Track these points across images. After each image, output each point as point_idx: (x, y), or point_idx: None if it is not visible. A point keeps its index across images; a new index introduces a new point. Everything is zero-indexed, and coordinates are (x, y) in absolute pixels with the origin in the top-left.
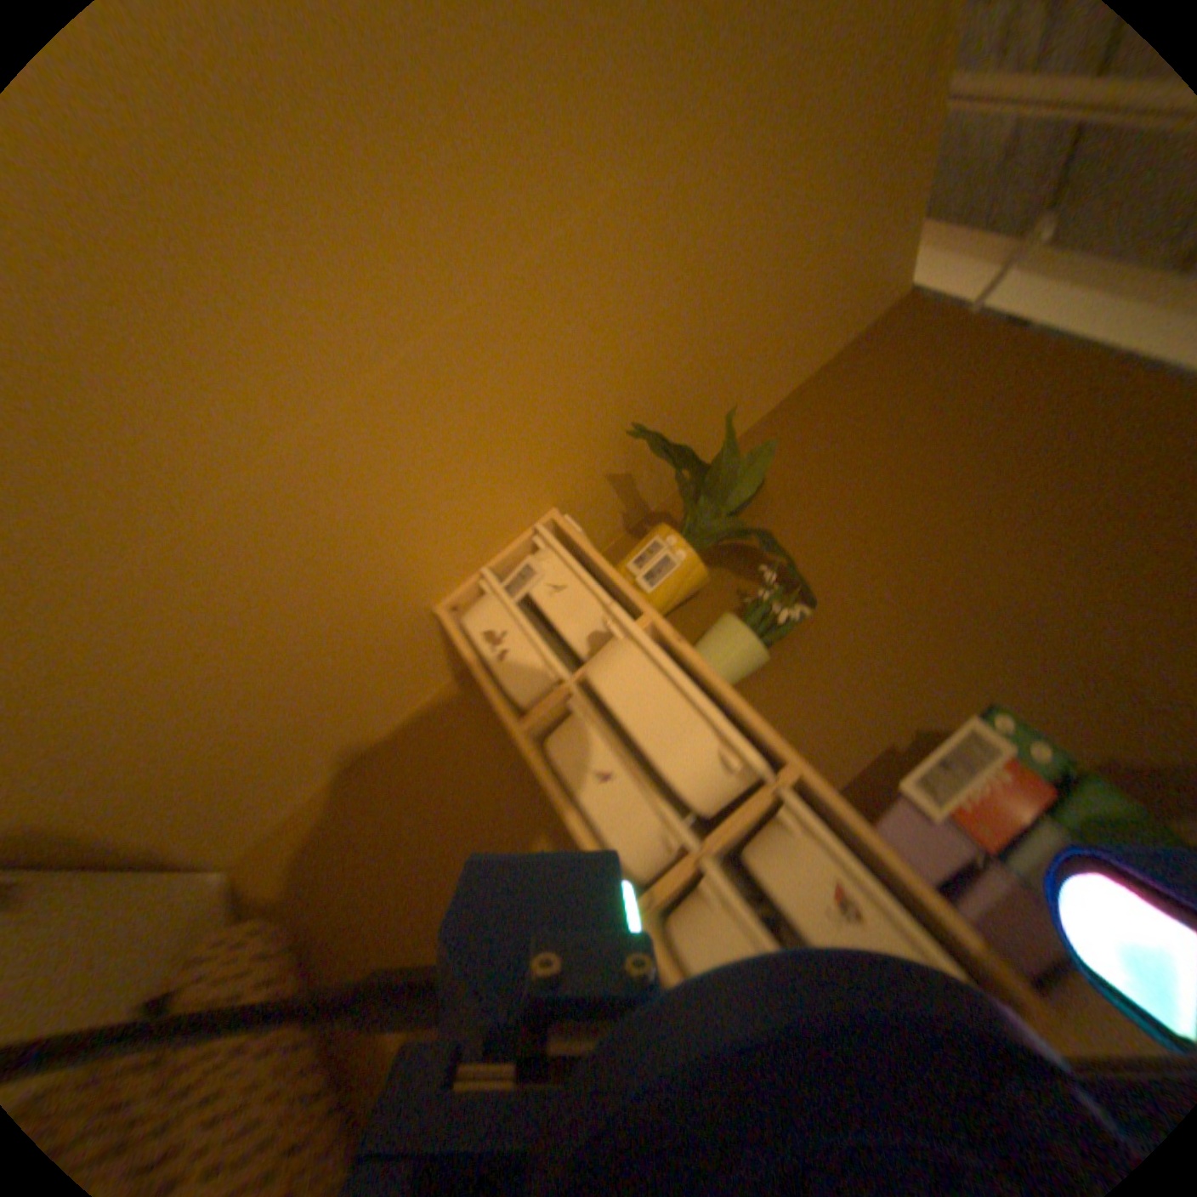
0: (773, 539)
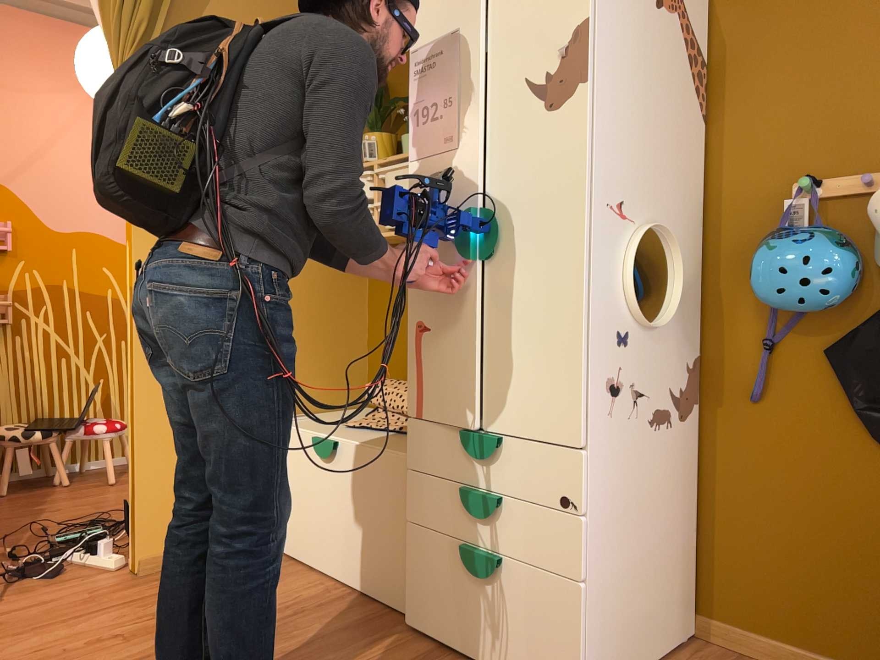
0: (401, 97)
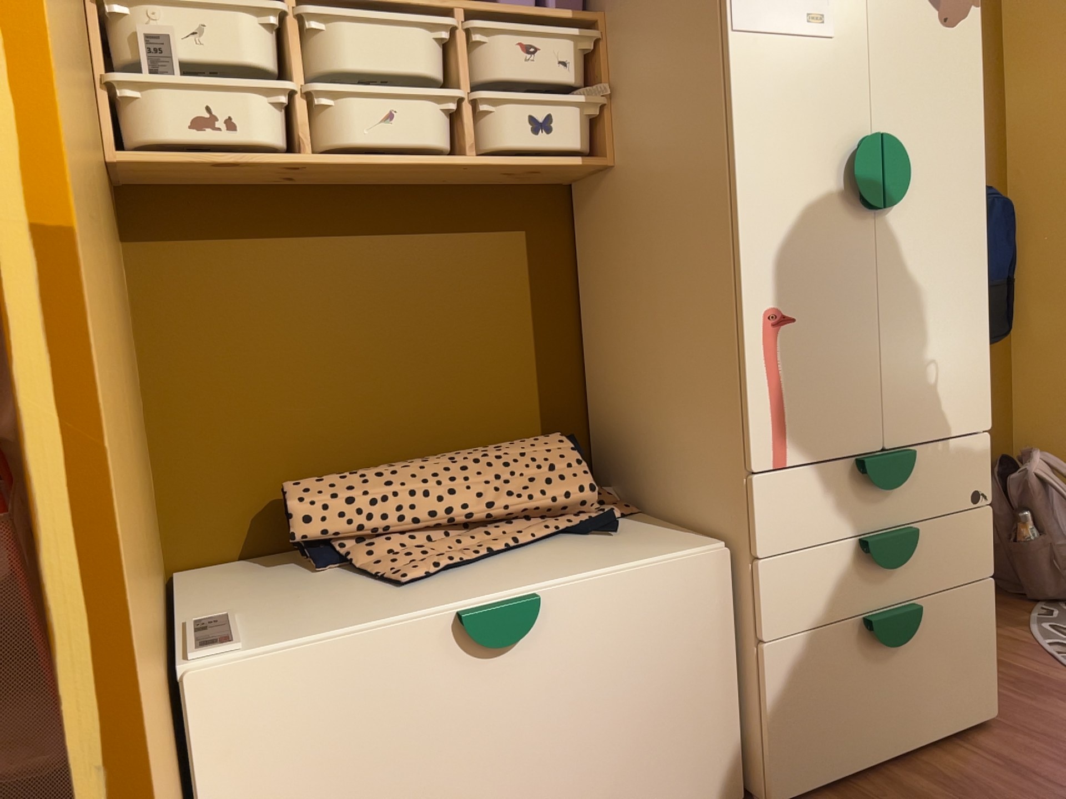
0: None
